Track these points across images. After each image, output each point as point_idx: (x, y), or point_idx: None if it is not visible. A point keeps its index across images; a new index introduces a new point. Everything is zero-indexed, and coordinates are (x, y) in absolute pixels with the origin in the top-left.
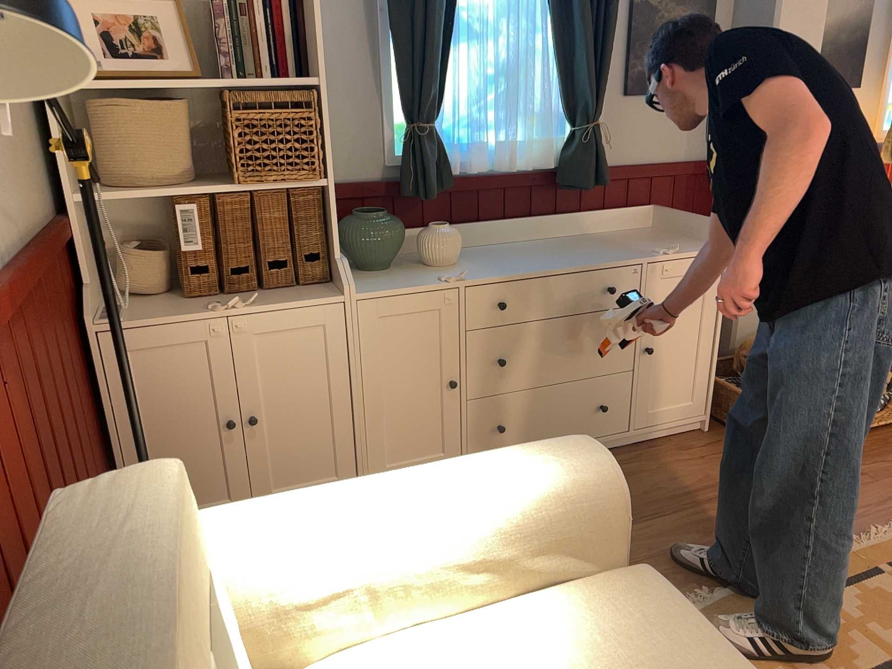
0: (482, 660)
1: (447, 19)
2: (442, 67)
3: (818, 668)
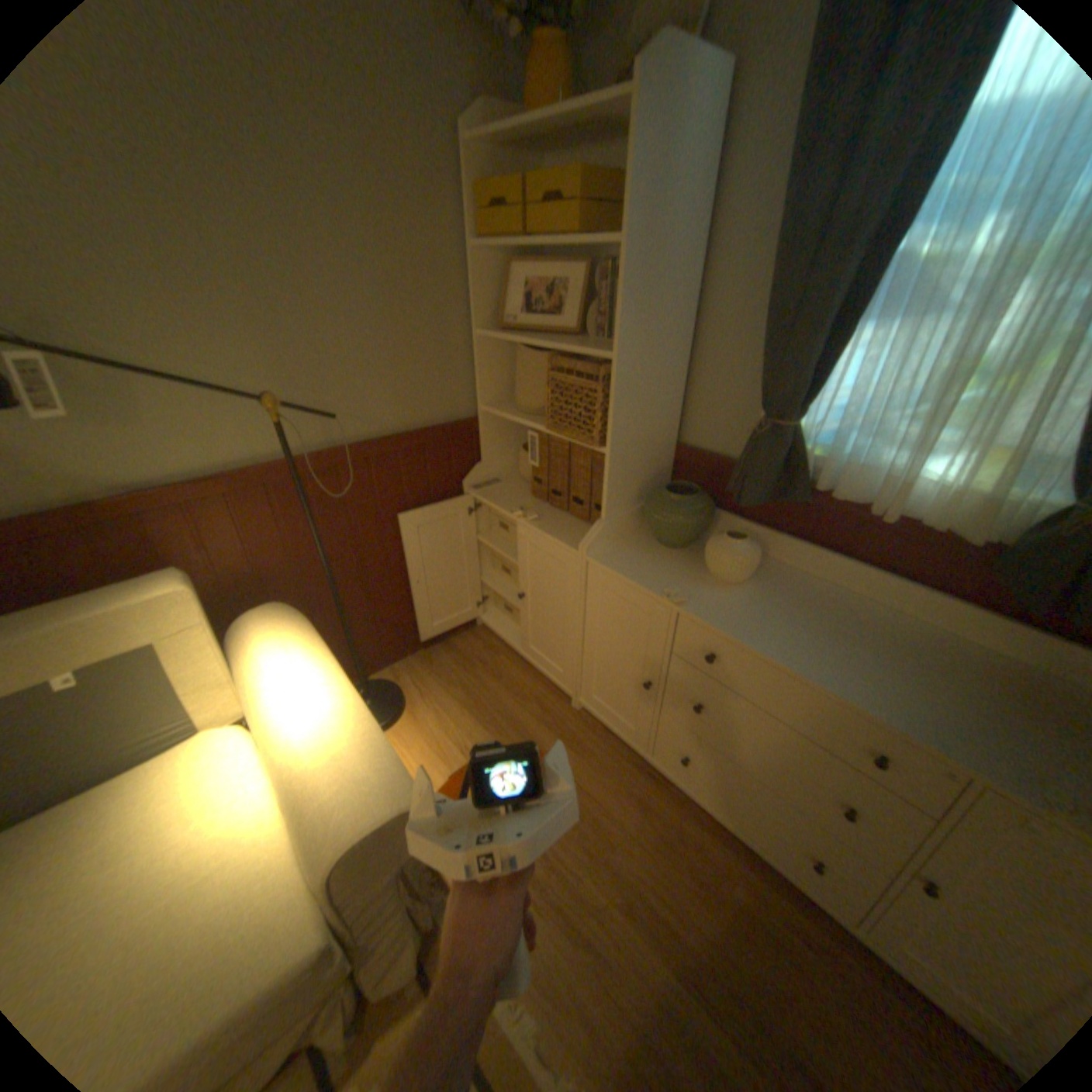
0: (221, 825)
1: (887, 276)
2: (832, 349)
3: None
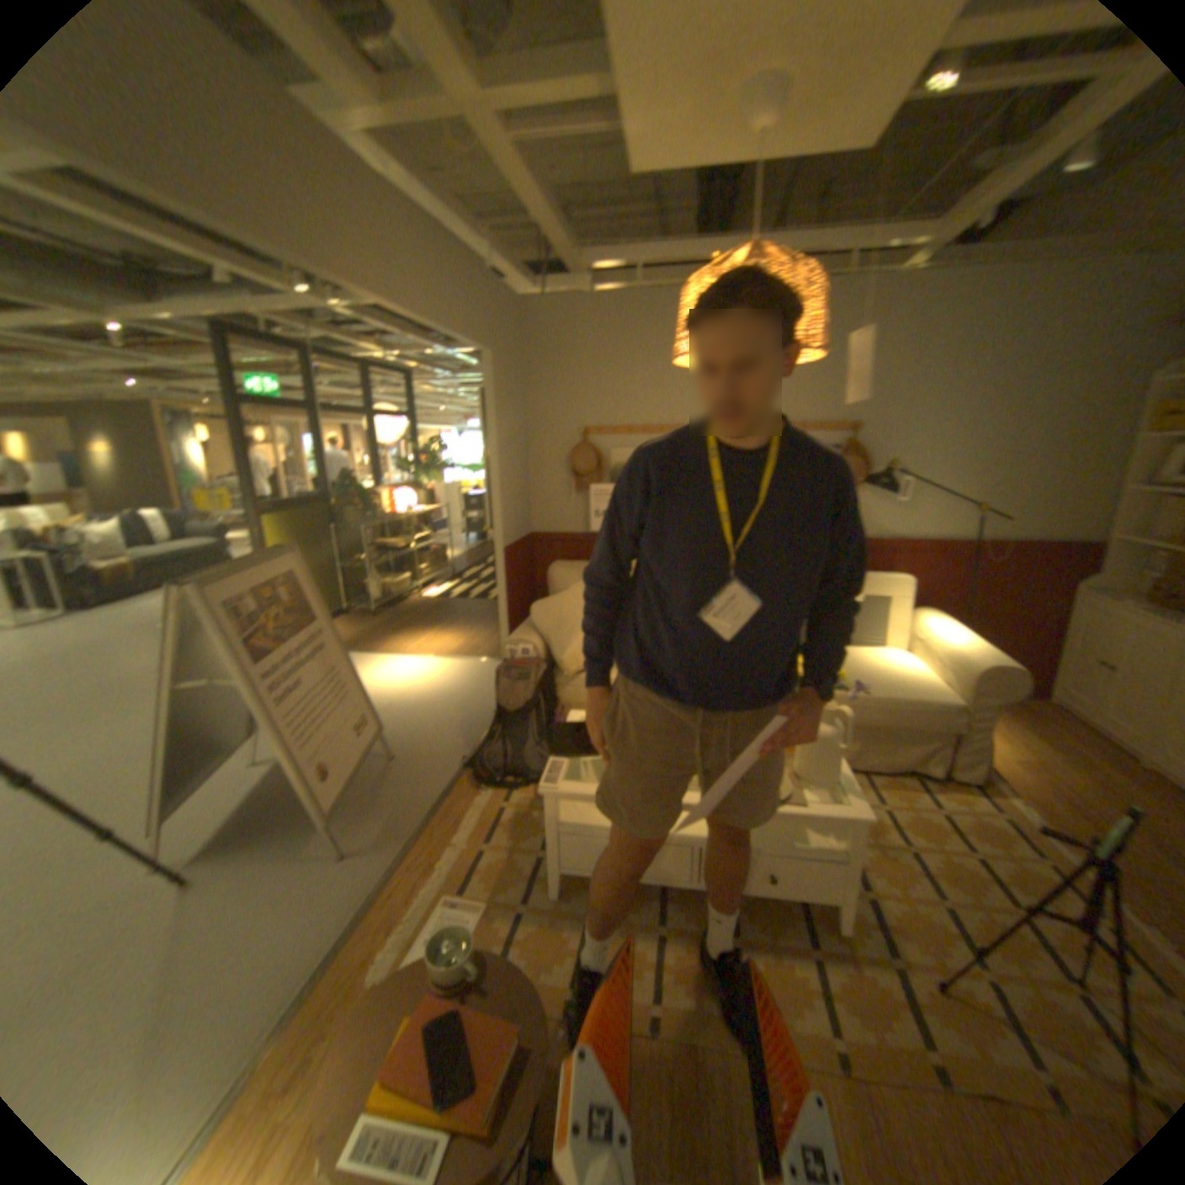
0: (909, 669)
1: None
2: None
3: (1013, 874)
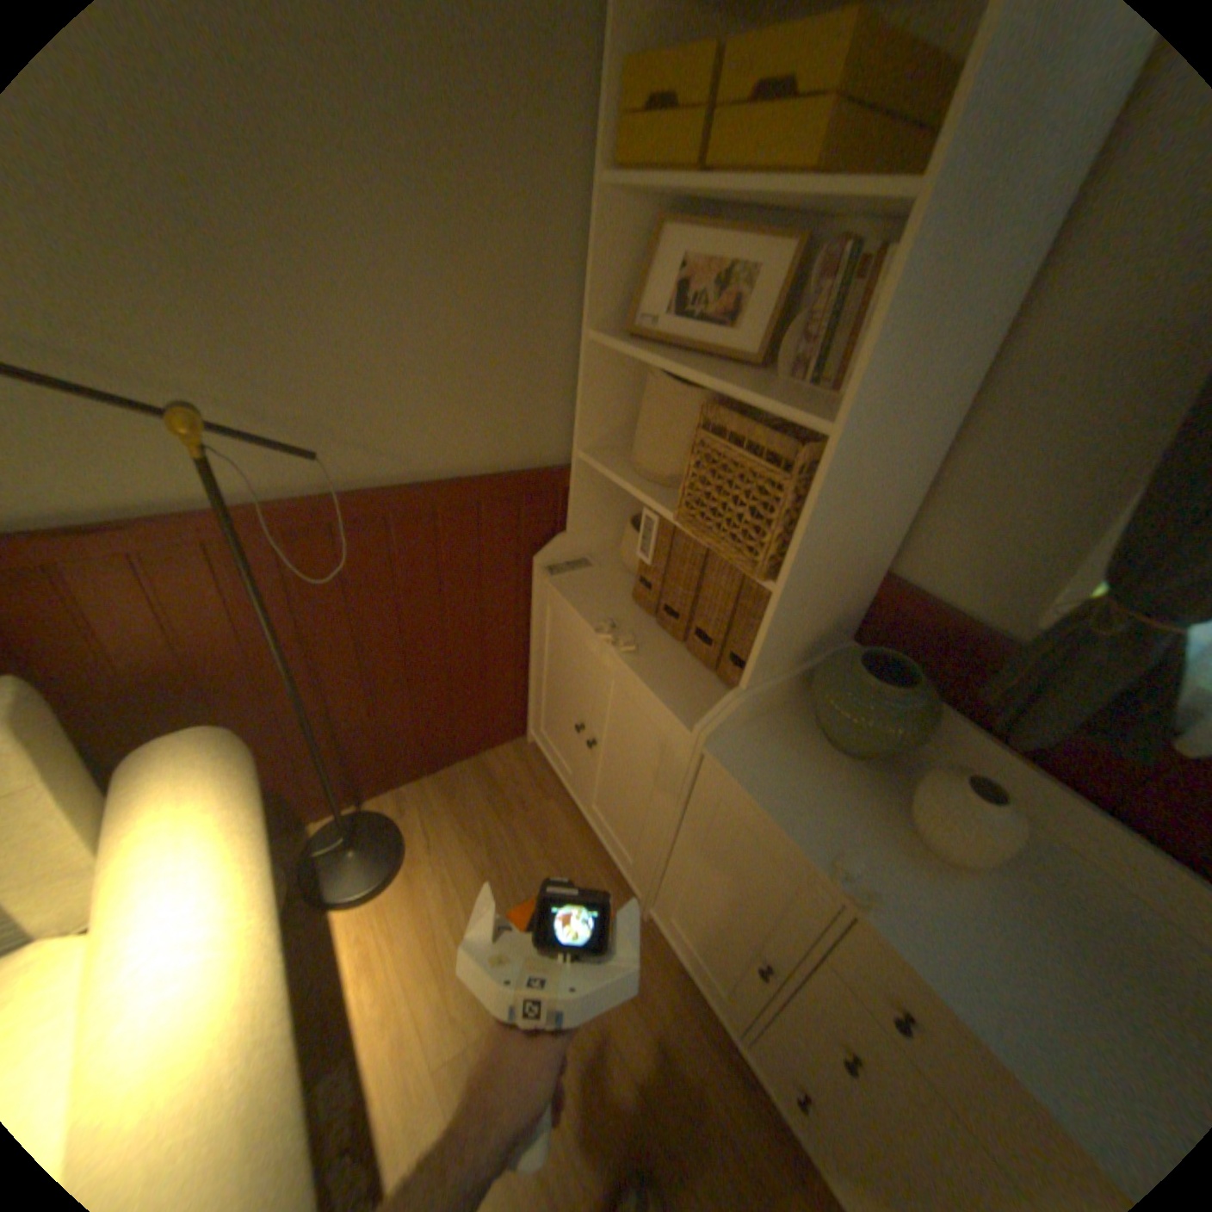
0: None
1: None
2: None
3: None
